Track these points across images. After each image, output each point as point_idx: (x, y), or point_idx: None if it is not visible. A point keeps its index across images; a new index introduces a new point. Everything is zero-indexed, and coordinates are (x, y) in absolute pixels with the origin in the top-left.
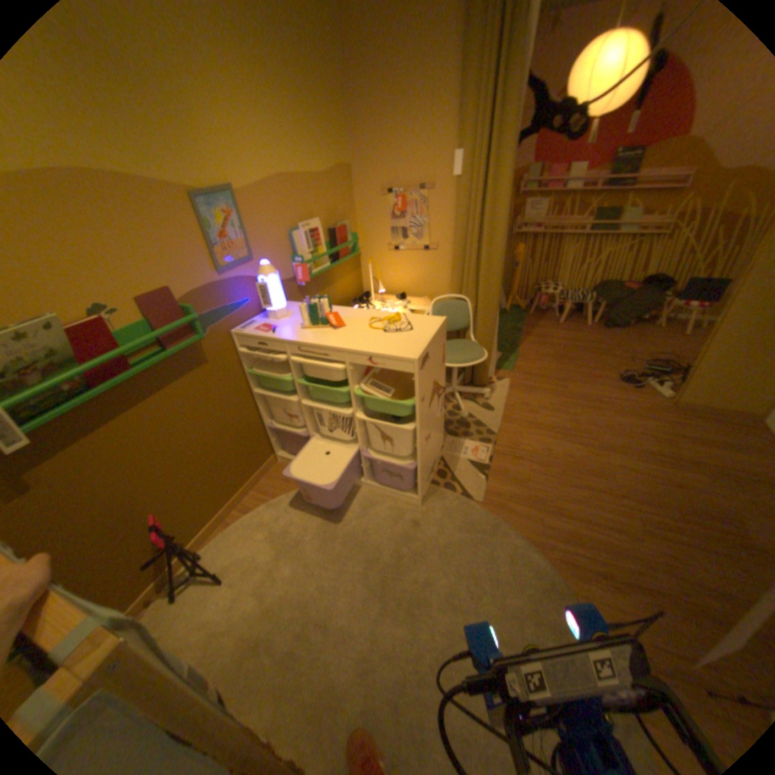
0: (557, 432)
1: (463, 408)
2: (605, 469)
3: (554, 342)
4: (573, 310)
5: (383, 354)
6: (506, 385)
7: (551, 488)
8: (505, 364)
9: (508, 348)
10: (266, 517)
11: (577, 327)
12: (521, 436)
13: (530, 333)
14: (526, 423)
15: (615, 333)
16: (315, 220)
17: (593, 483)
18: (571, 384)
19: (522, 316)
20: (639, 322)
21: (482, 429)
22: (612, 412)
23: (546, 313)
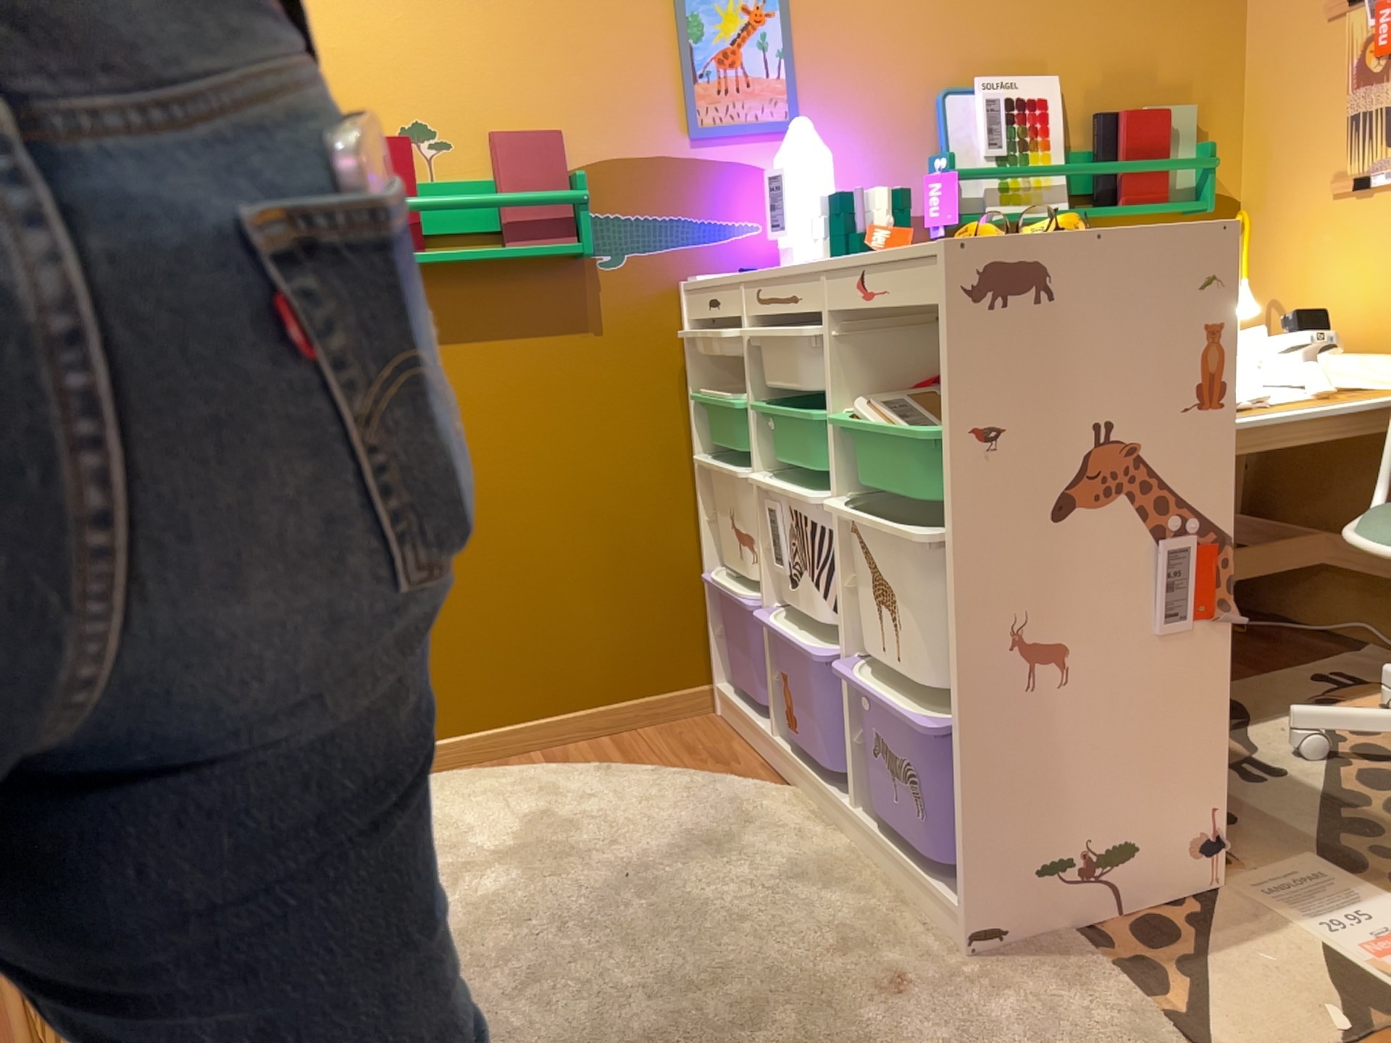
0: None
1: None
2: None
3: None
4: None
5: (879, 256)
6: None
7: None
8: None
9: None
10: (572, 782)
11: None
12: None
13: None
14: None
15: None
16: (1048, 81)
17: None
18: None
19: None
20: None
21: None
22: None
23: None
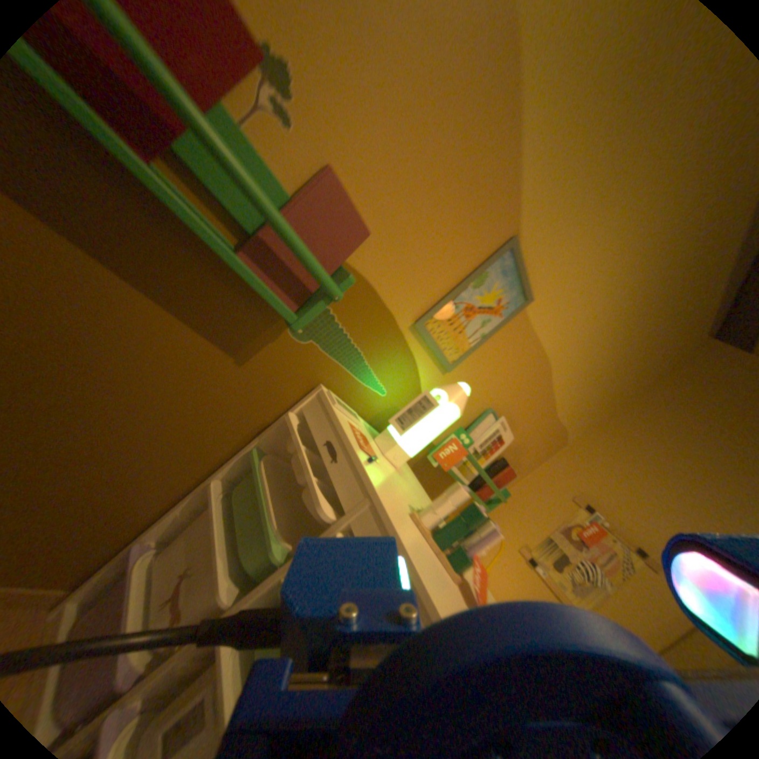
0: None
1: None
2: None
3: None
4: None
5: None
6: None
7: None
8: None
9: None
10: None
11: None
12: None
13: None
14: None
15: None
16: (513, 440)
17: None
18: None
19: None
20: None
21: None
22: None
23: None
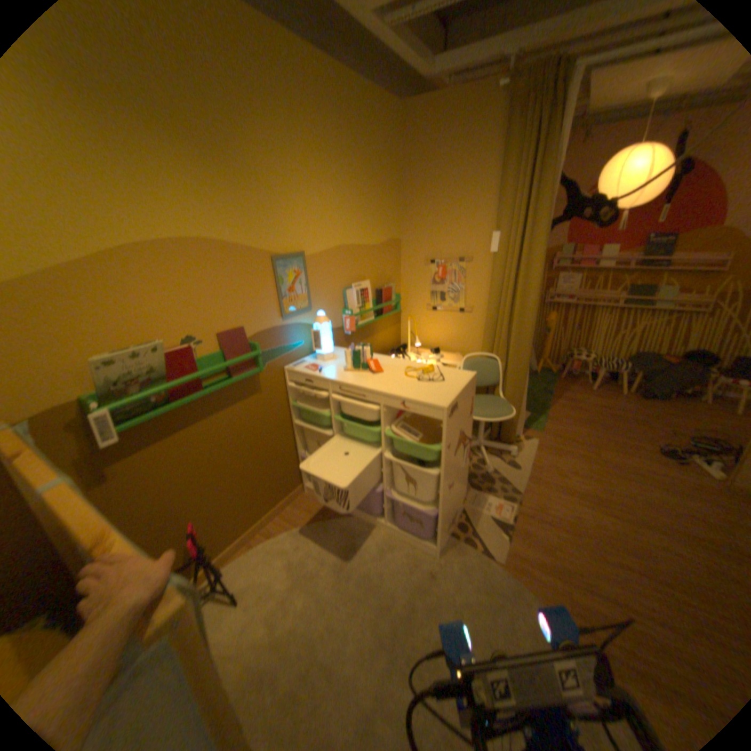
0: (590, 502)
1: (490, 464)
2: (646, 549)
3: (588, 407)
4: (609, 379)
5: (416, 400)
6: (536, 446)
7: (582, 562)
8: (535, 424)
9: (539, 409)
10: (287, 546)
11: (613, 395)
12: (550, 501)
13: (562, 396)
14: (556, 488)
15: (656, 405)
16: (367, 282)
17: (632, 564)
18: (606, 452)
19: (555, 380)
20: (683, 396)
21: (508, 487)
22: (653, 488)
23: (580, 379)
